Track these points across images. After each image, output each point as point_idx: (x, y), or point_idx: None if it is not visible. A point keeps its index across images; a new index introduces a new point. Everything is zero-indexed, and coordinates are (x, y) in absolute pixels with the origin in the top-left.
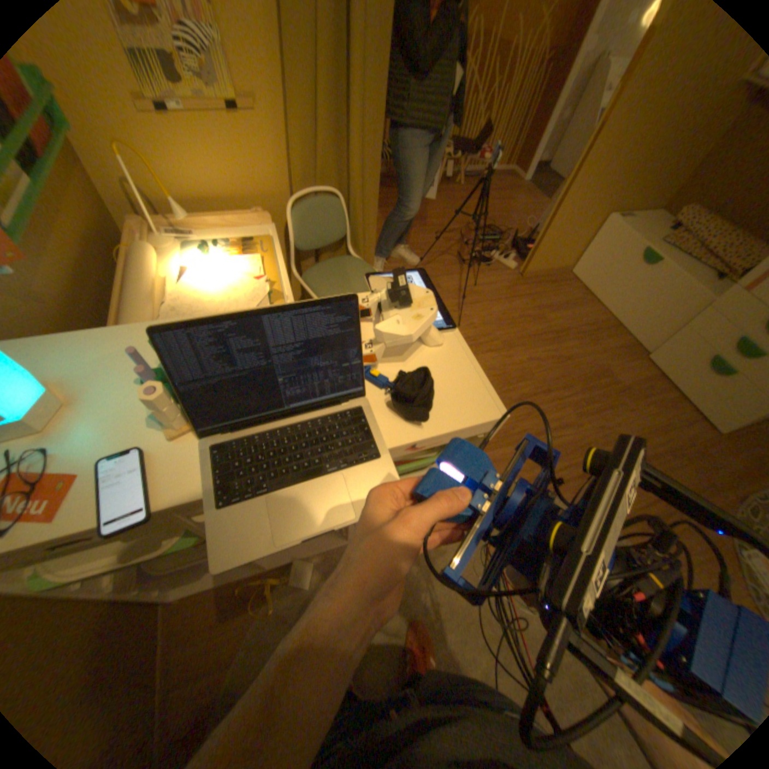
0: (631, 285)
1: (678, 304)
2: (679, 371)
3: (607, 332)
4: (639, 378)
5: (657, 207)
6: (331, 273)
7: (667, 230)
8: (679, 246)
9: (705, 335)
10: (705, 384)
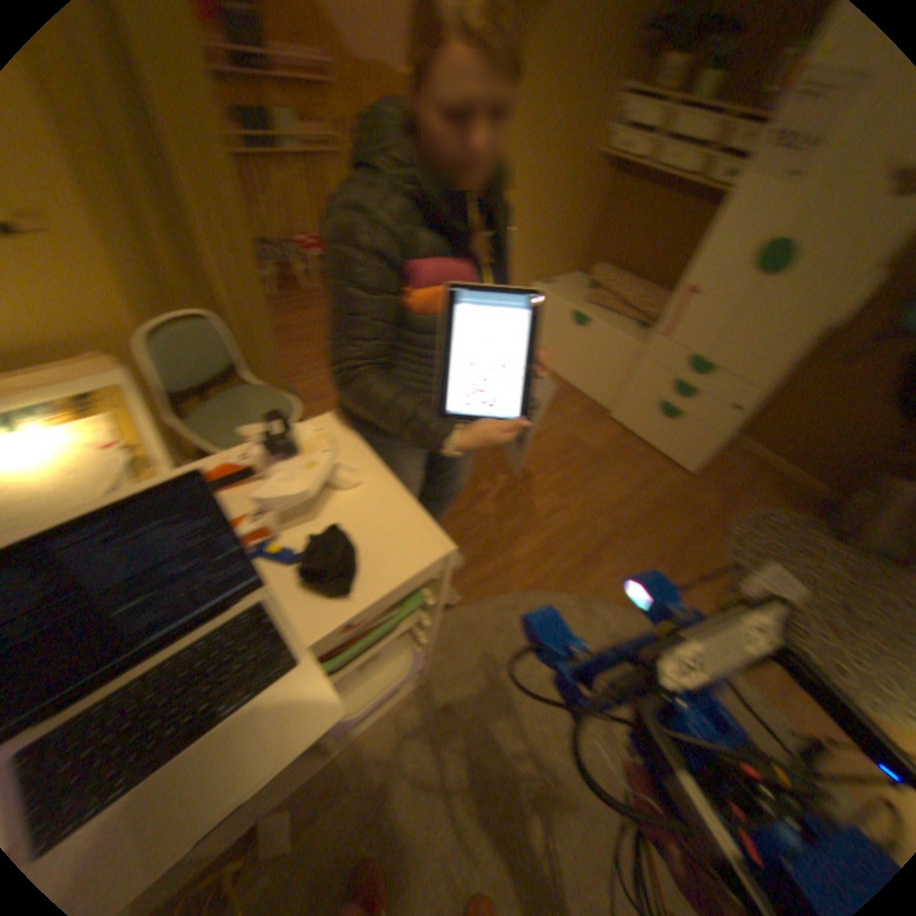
0: (573, 350)
1: (618, 361)
2: (639, 424)
3: (566, 401)
4: (608, 441)
5: (574, 271)
6: (230, 411)
7: (588, 292)
8: (602, 306)
9: (649, 385)
10: (664, 432)
